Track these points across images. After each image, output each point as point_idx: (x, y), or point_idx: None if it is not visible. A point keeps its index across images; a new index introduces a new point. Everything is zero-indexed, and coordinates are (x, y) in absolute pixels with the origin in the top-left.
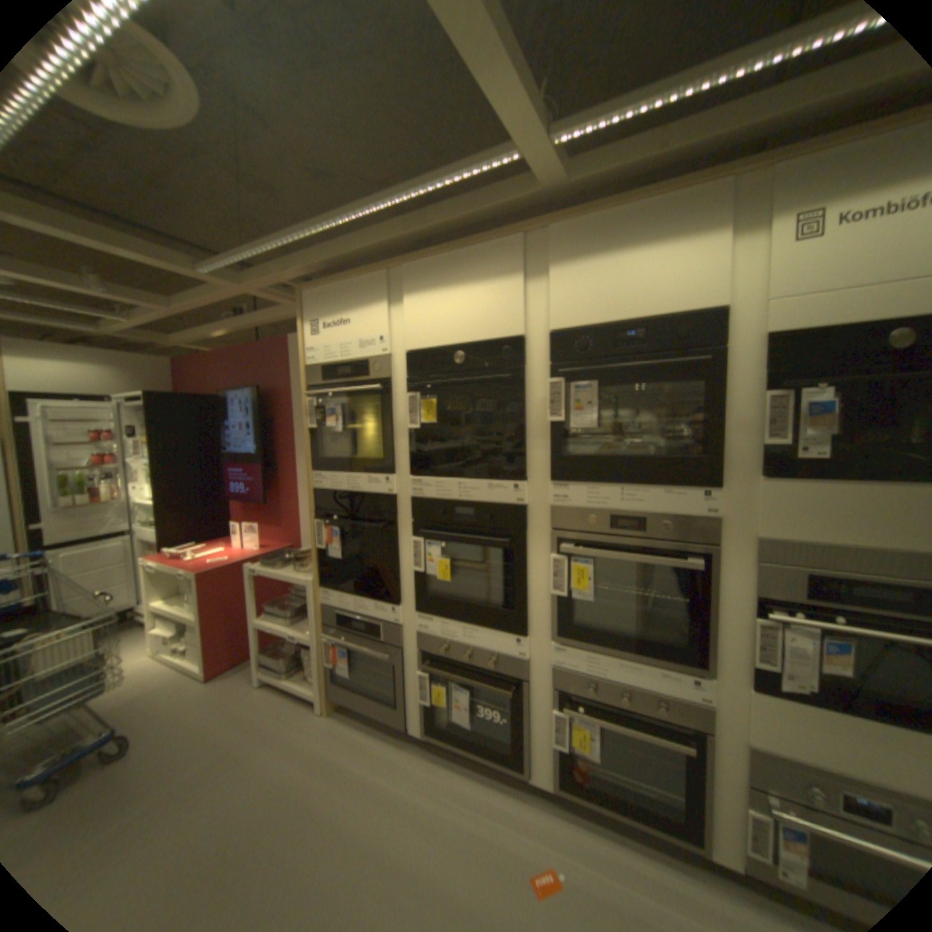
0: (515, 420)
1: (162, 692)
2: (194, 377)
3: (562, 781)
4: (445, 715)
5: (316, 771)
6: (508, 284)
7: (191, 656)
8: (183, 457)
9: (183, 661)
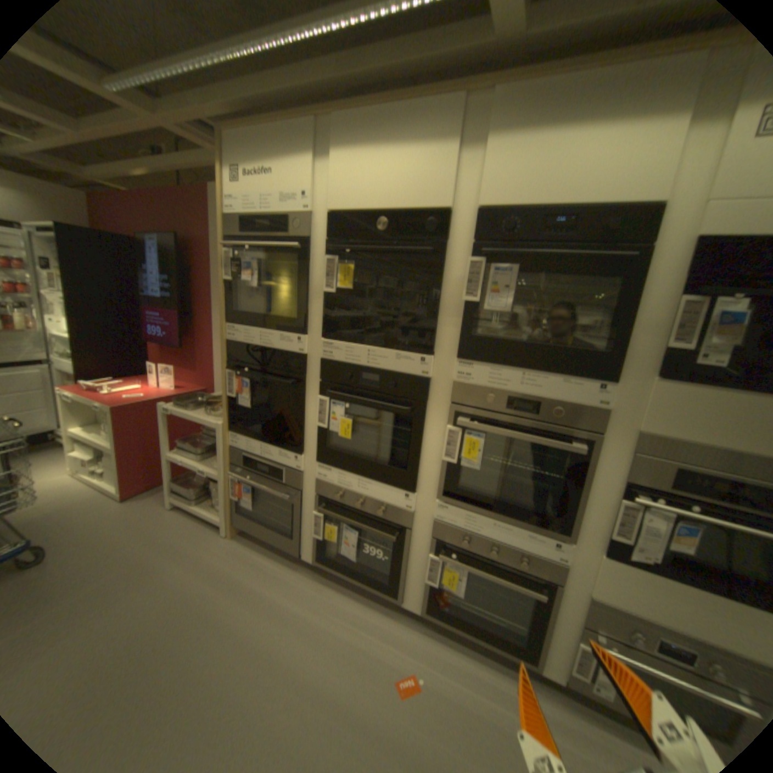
0: (431, 295)
1: (80, 507)
2: (112, 216)
3: (429, 607)
4: (335, 547)
5: (219, 585)
6: (443, 149)
7: (109, 478)
8: (101, 295)
9: (101, 482)
